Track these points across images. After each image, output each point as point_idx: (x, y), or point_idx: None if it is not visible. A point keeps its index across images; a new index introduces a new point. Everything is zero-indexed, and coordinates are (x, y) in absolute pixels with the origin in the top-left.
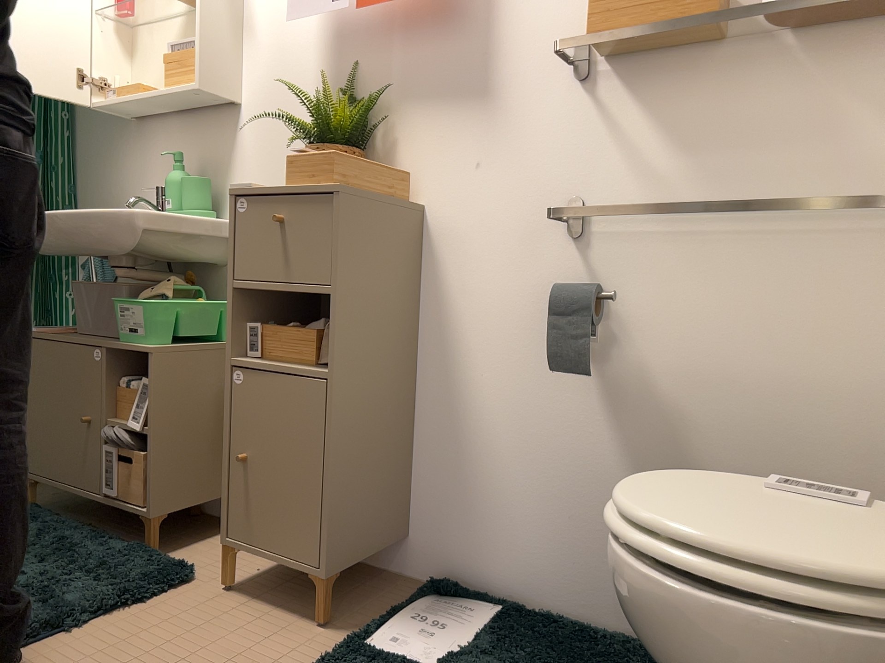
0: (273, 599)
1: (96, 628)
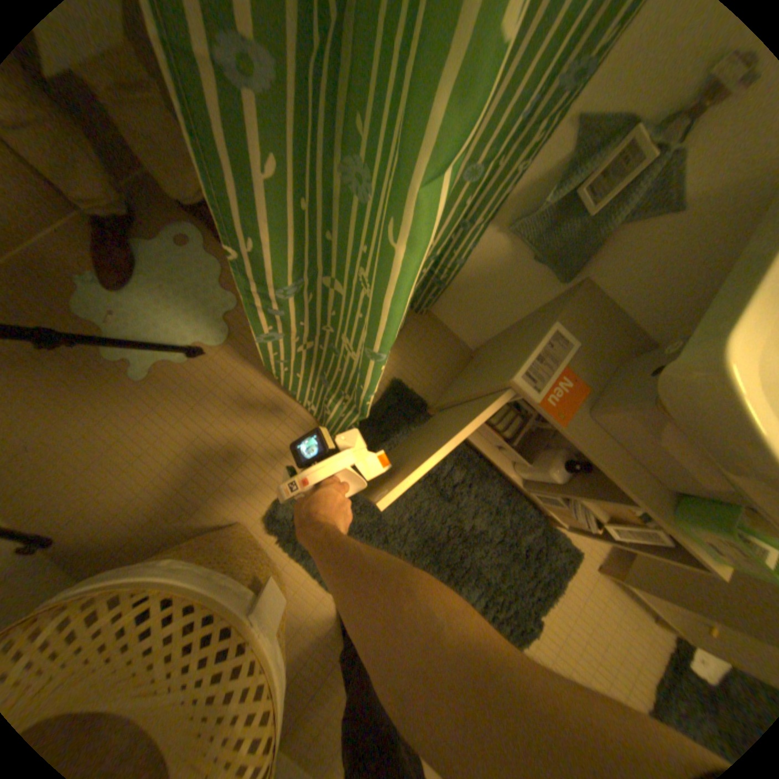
0: (631, 588)
1: (550, 629)
